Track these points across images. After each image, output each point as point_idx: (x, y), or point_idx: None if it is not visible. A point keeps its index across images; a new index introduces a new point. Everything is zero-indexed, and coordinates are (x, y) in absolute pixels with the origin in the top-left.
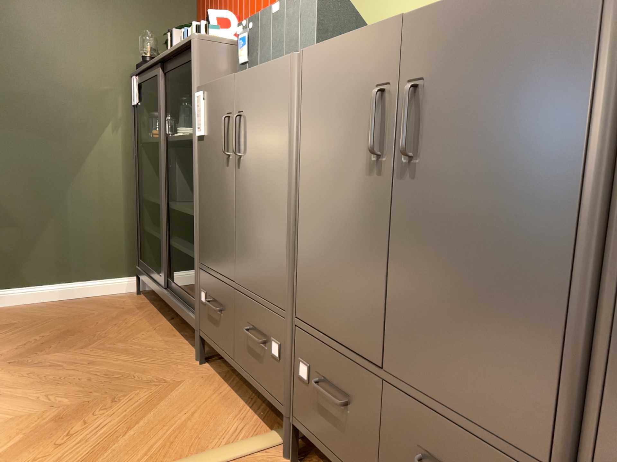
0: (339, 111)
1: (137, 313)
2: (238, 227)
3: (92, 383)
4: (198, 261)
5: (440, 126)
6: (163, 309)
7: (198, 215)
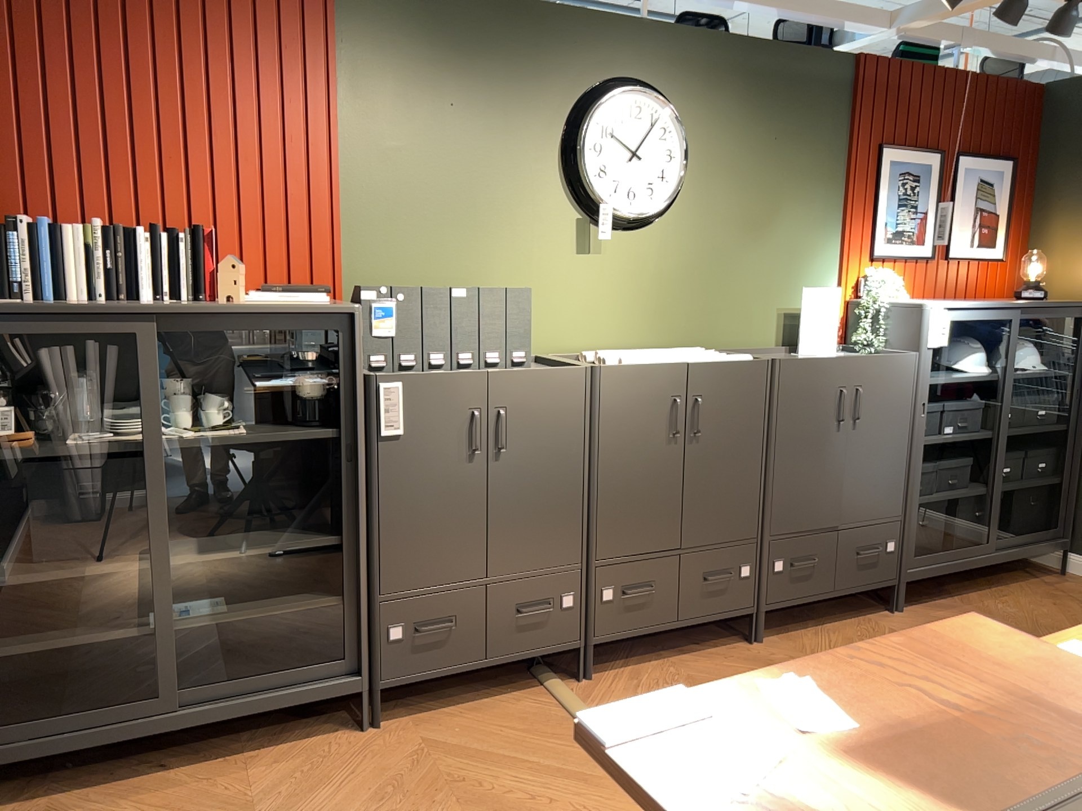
0: (643, 410)
1: (89, 809)
2: (497, 520)
3: (399, 809)
4: (378, 594)
5: (712, 418)
6: (88, 779)
7: (378, 535)
